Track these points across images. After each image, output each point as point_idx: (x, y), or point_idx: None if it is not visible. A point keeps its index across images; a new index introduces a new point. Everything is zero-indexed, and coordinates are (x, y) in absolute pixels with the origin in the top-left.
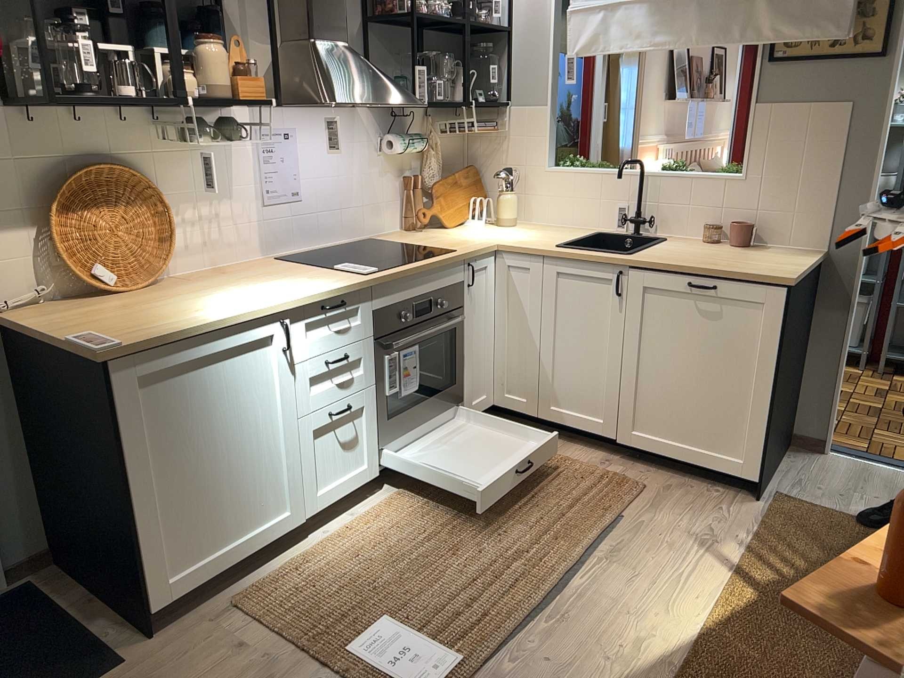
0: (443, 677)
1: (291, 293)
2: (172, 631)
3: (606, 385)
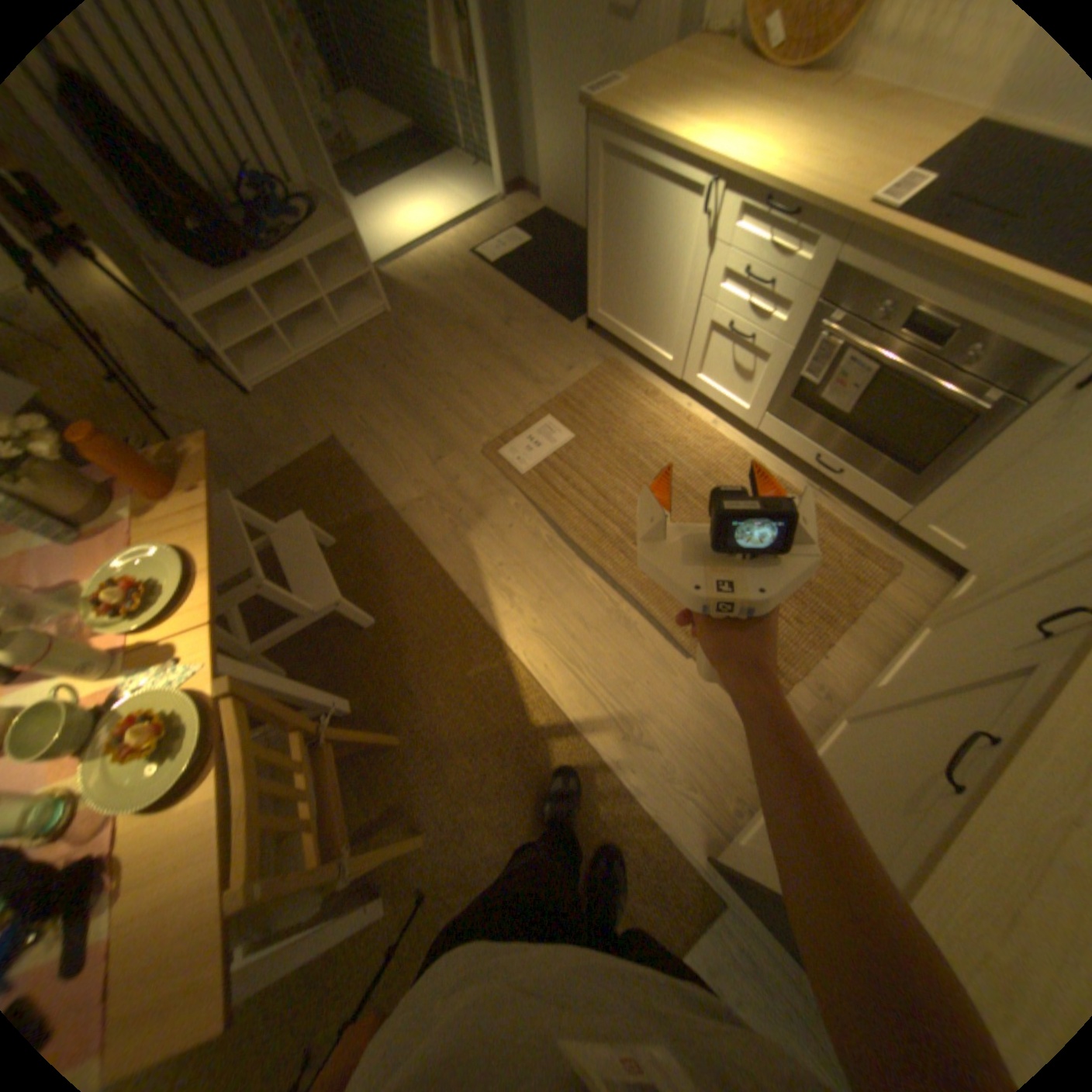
0: (511, 463)
1: (763, 155)
2: (590, 338)
3: (915, 676)
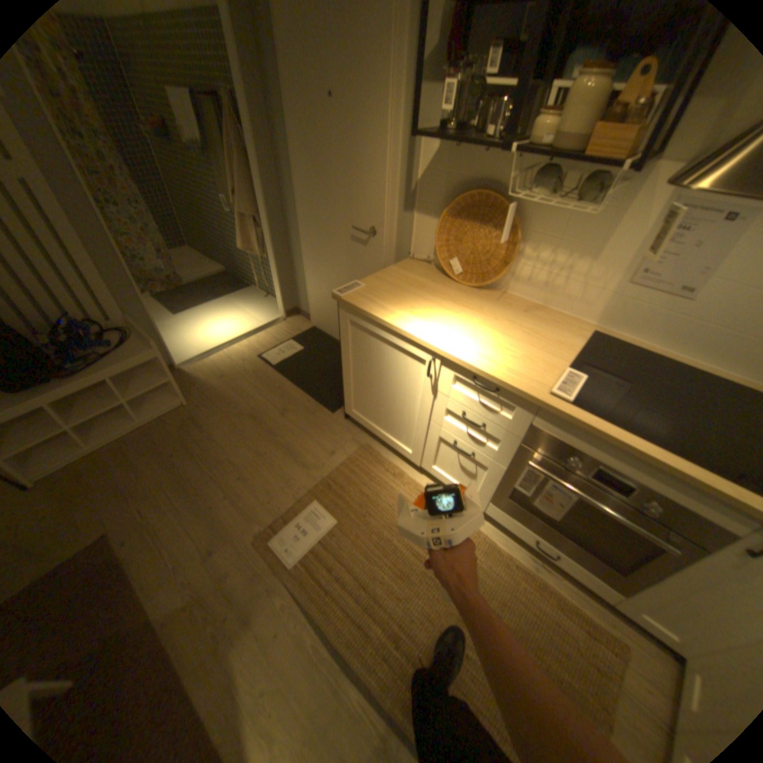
0: (280, 556)
1: (467, 349)
2: (349, 425)
3: None
